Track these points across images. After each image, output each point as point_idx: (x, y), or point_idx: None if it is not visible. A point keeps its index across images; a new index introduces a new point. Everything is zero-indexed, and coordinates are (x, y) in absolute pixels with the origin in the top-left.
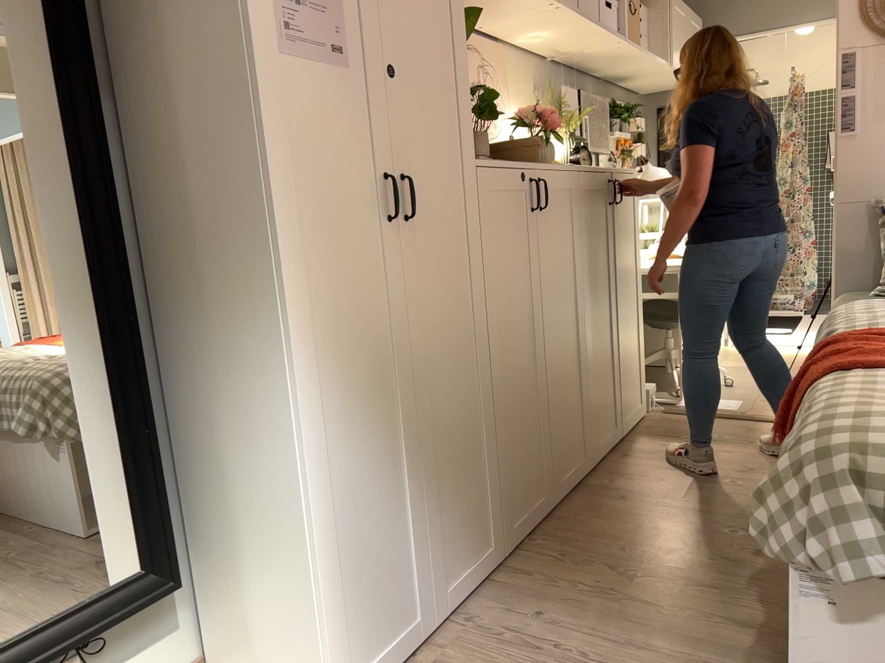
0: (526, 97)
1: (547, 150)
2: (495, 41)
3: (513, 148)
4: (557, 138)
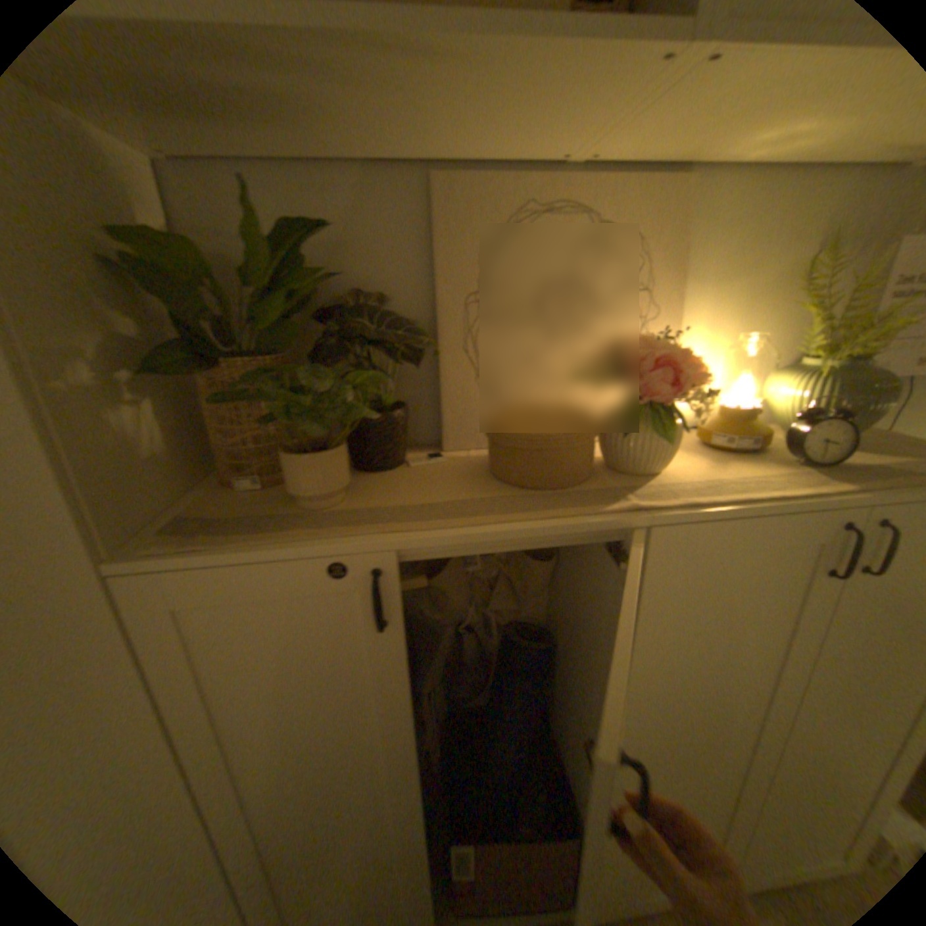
0: (778, 267)
1: (637, 440)
2: (677, 165)
3: (500, 444)
4: (660, 422)
